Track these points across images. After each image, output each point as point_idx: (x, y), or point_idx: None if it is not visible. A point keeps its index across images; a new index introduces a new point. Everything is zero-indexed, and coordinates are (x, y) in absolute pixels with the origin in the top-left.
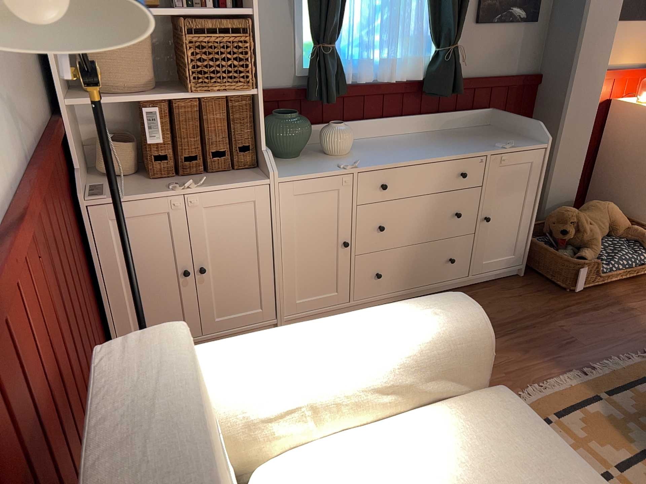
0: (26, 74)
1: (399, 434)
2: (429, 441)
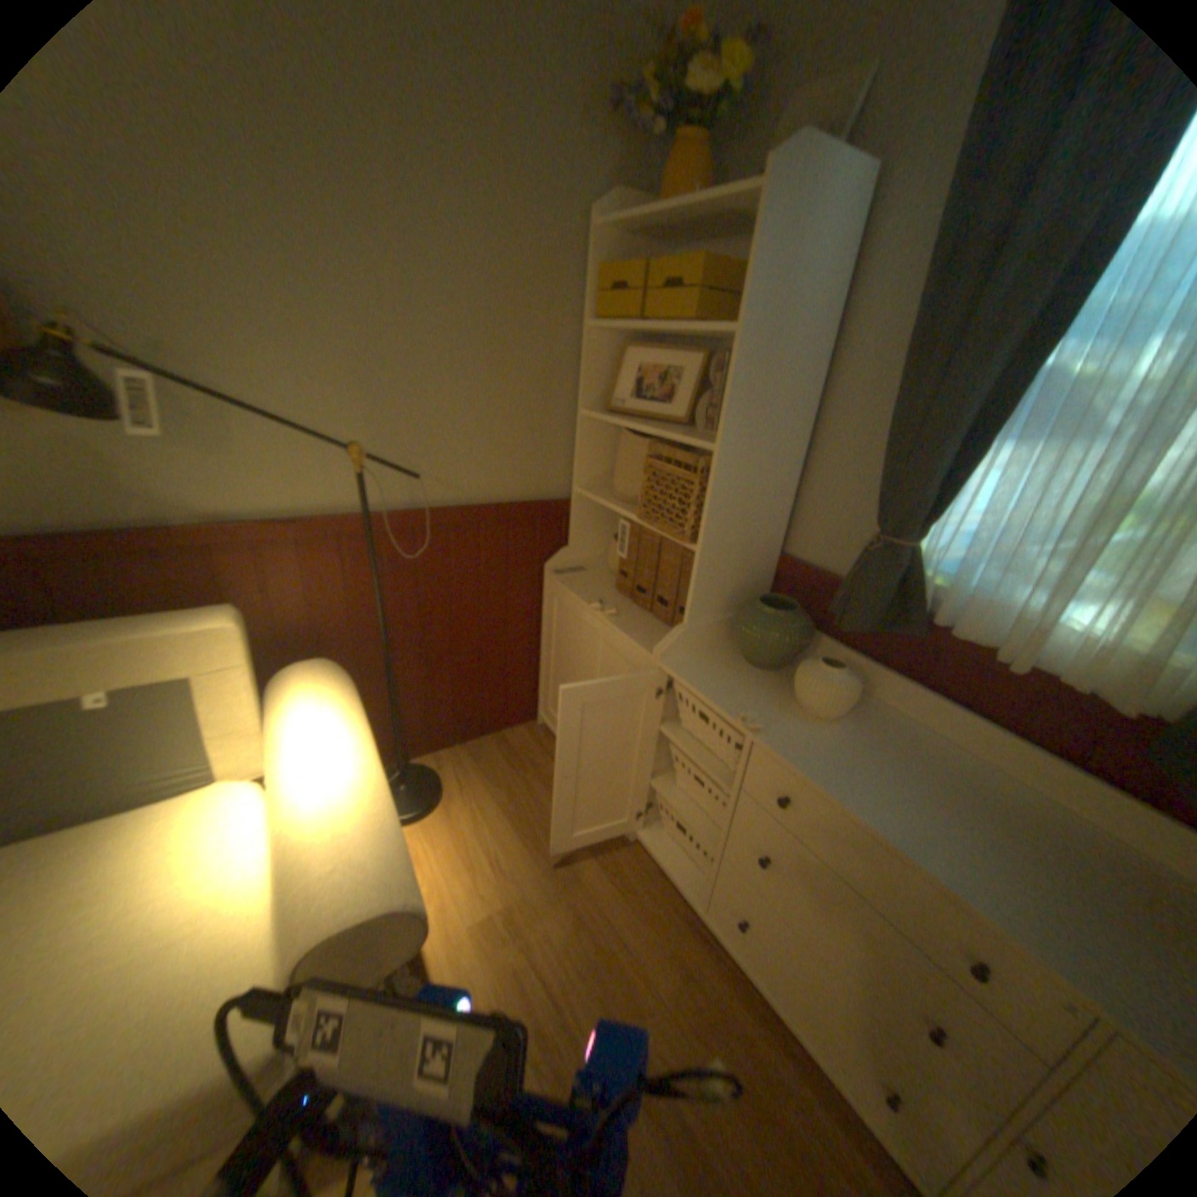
0: (509, 452)
1: (237, 896)
2: (208, 928)
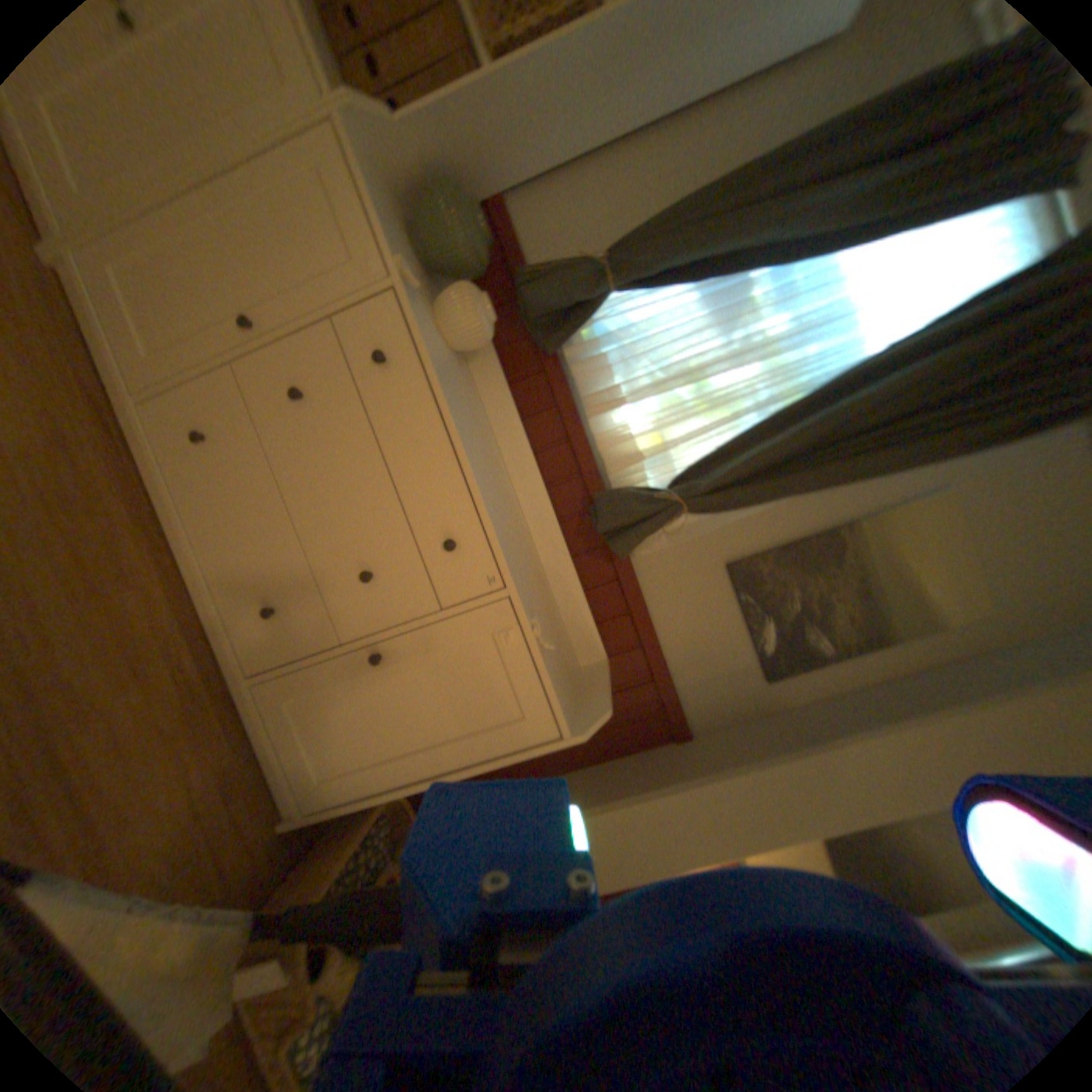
0: None
1: None
2: None
